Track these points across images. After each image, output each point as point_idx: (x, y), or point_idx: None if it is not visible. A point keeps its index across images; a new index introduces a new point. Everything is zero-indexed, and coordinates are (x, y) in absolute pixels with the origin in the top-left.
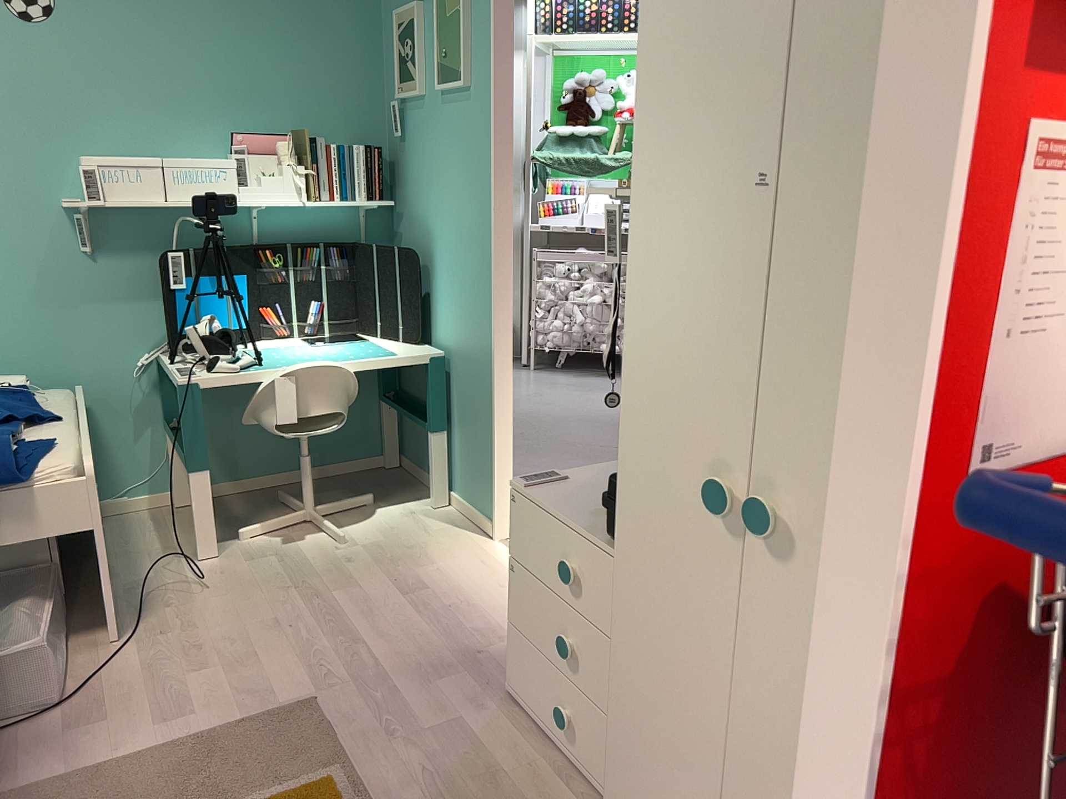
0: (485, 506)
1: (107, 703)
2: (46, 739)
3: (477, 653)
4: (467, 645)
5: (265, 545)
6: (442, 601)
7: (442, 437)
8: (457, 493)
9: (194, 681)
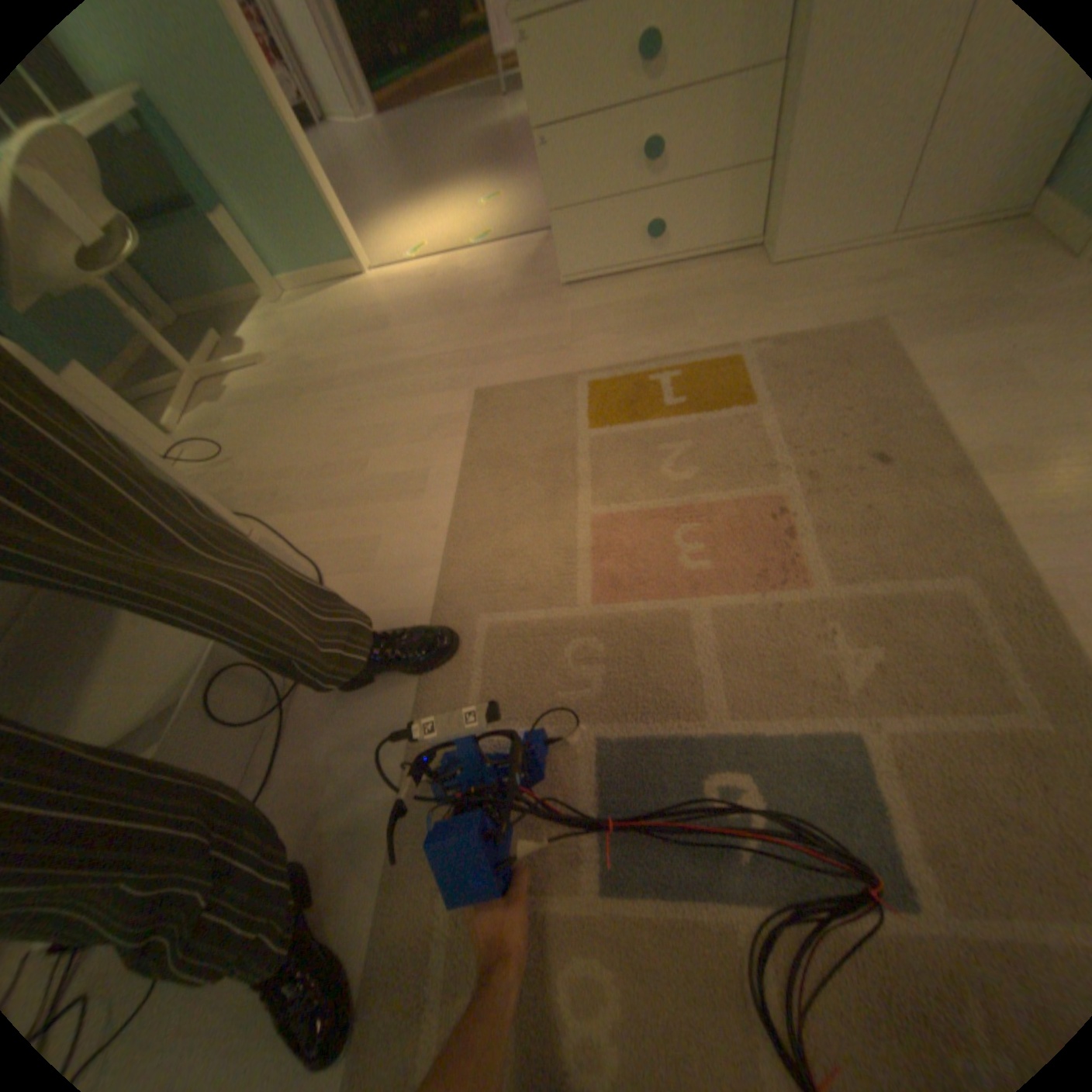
0: (328, 248)
1: (352, 532)
2: (368, 580)
3: (500, 295)
4: (485, 300)
5: (203, 413)
6: (415, 307)
7: (223, 213)
8: (280, 271)
9: (376, 466)
